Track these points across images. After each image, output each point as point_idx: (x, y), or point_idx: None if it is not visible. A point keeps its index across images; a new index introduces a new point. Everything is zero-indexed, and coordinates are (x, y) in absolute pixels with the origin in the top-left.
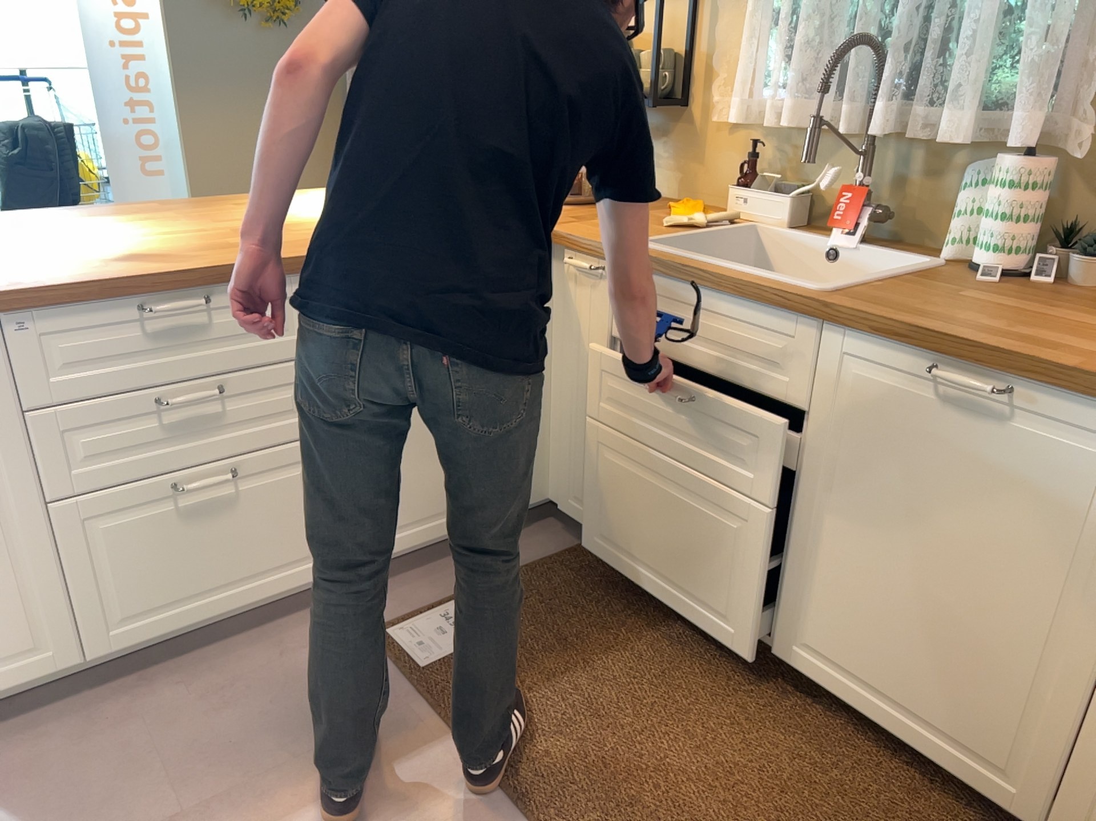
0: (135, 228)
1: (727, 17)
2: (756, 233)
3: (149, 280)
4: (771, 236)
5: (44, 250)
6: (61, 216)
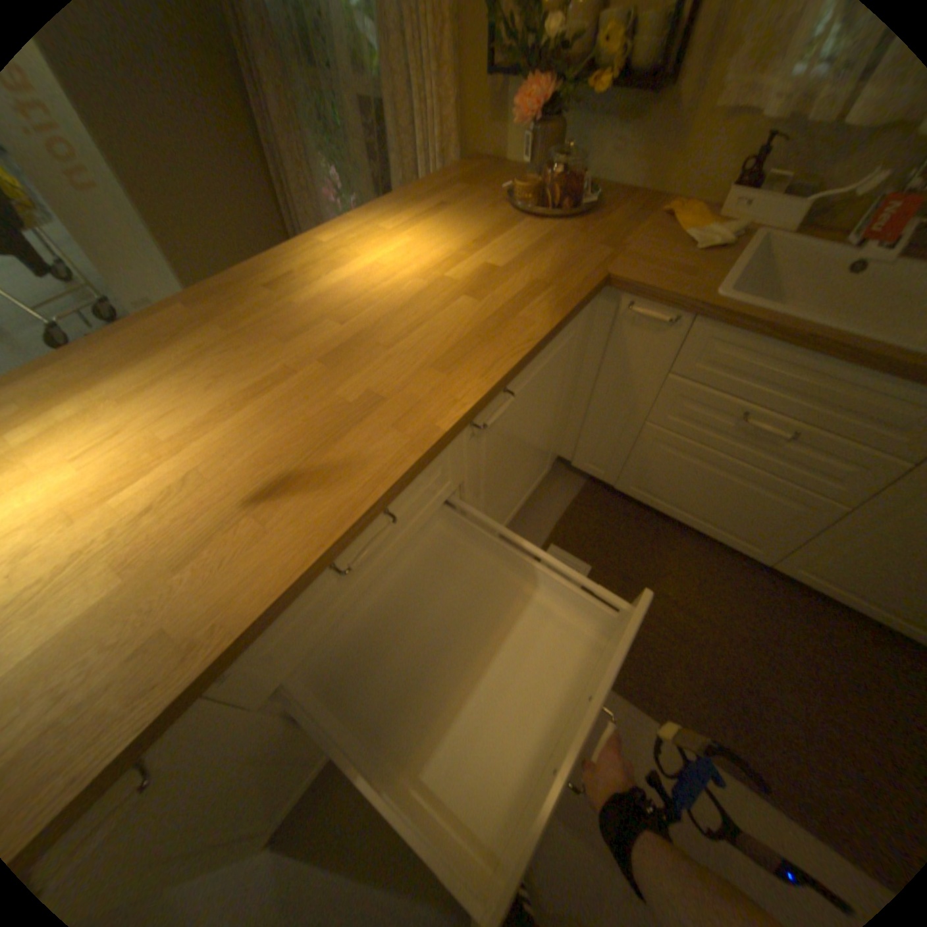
0: (205, 383)
1: None
2: (771, 239)
3: (336, 543)
4: (788, 243)
5: (137, 490)
6: (85, 364)
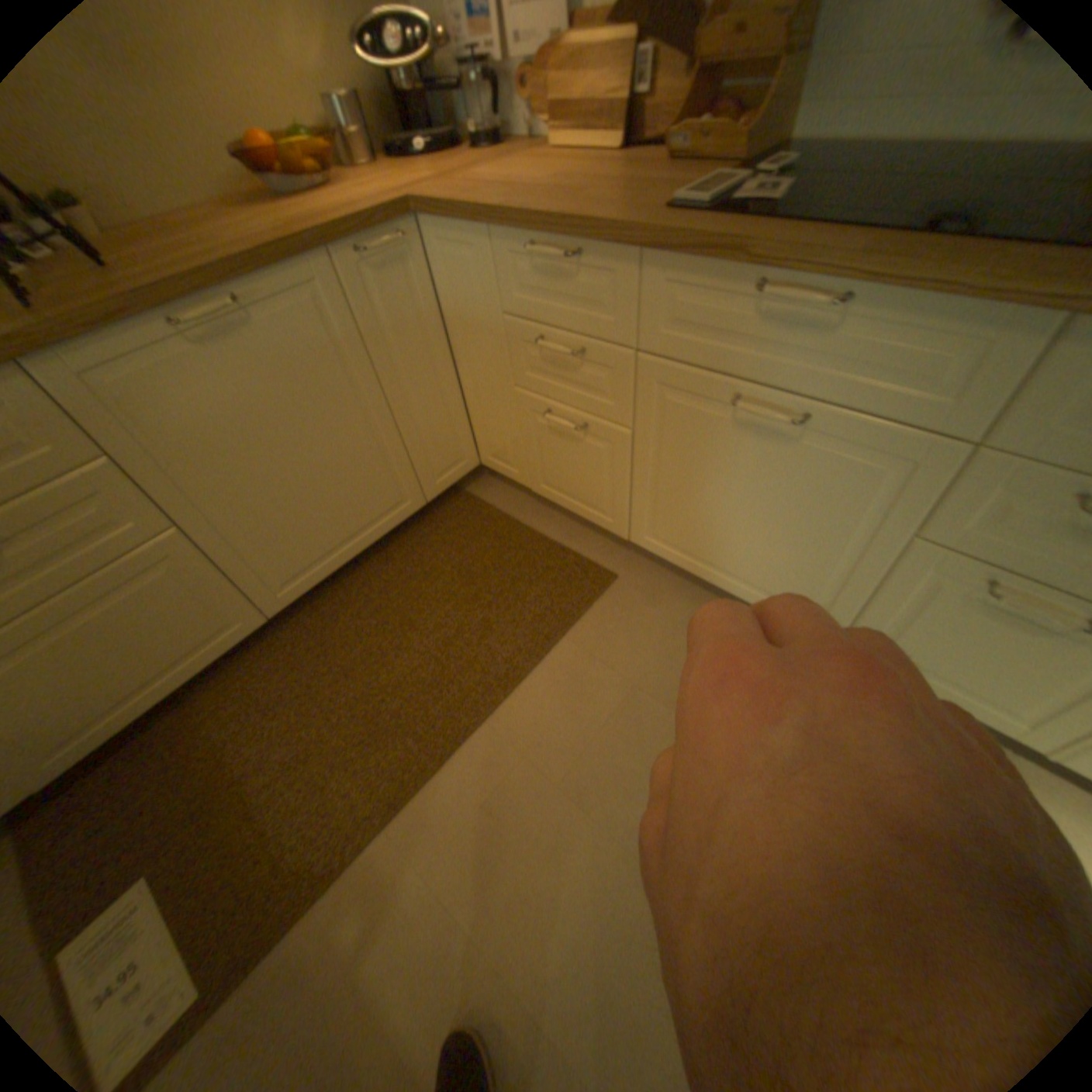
0: None
1: None
2: None
3: None
4: None
5: None
6: None
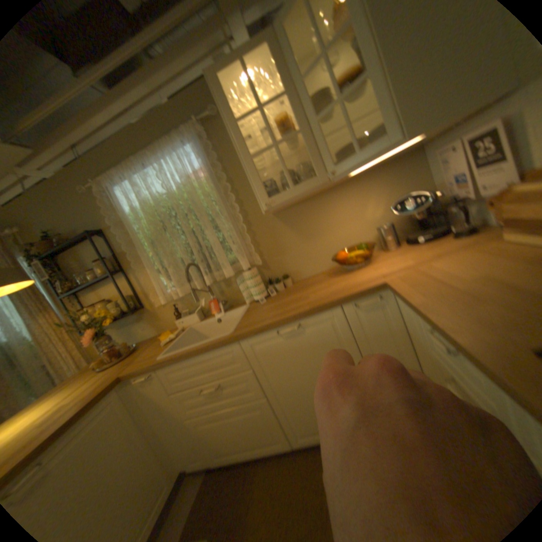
0: None
1: (142, 277)
2: (193, 328)
3: None
4: (198, 326)
5: None
6: None
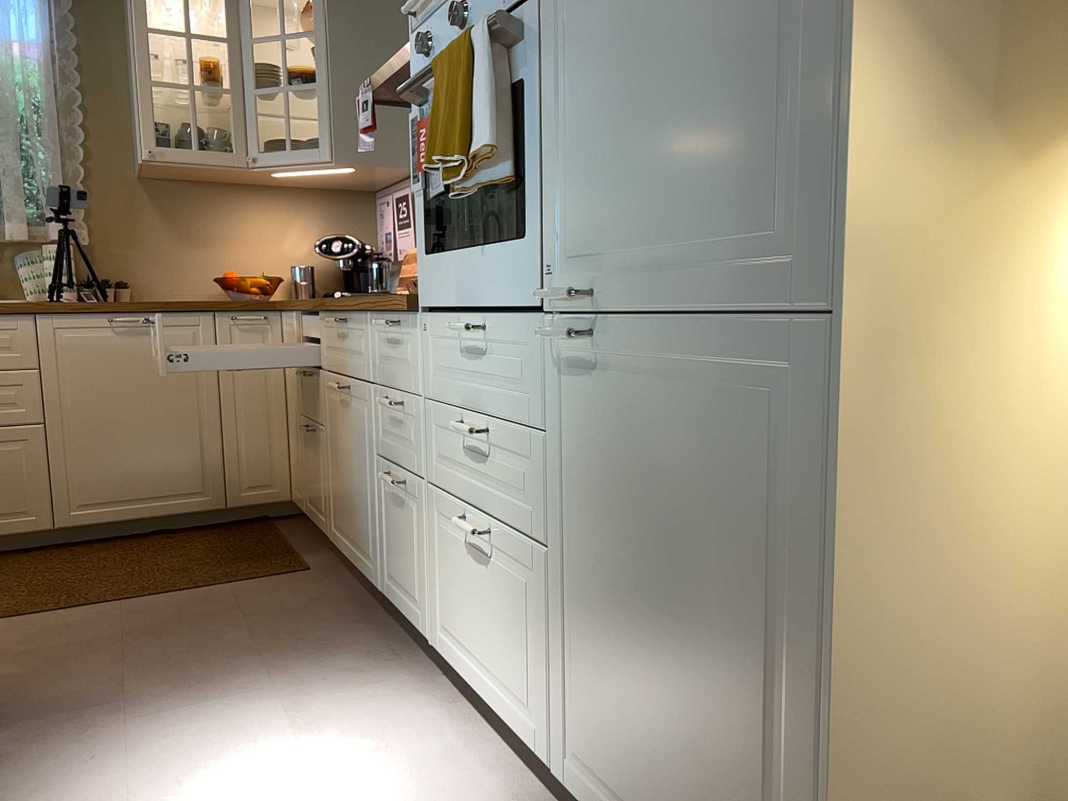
0: None
1: None
2: None
3: None
4: None
5: None
6: None
